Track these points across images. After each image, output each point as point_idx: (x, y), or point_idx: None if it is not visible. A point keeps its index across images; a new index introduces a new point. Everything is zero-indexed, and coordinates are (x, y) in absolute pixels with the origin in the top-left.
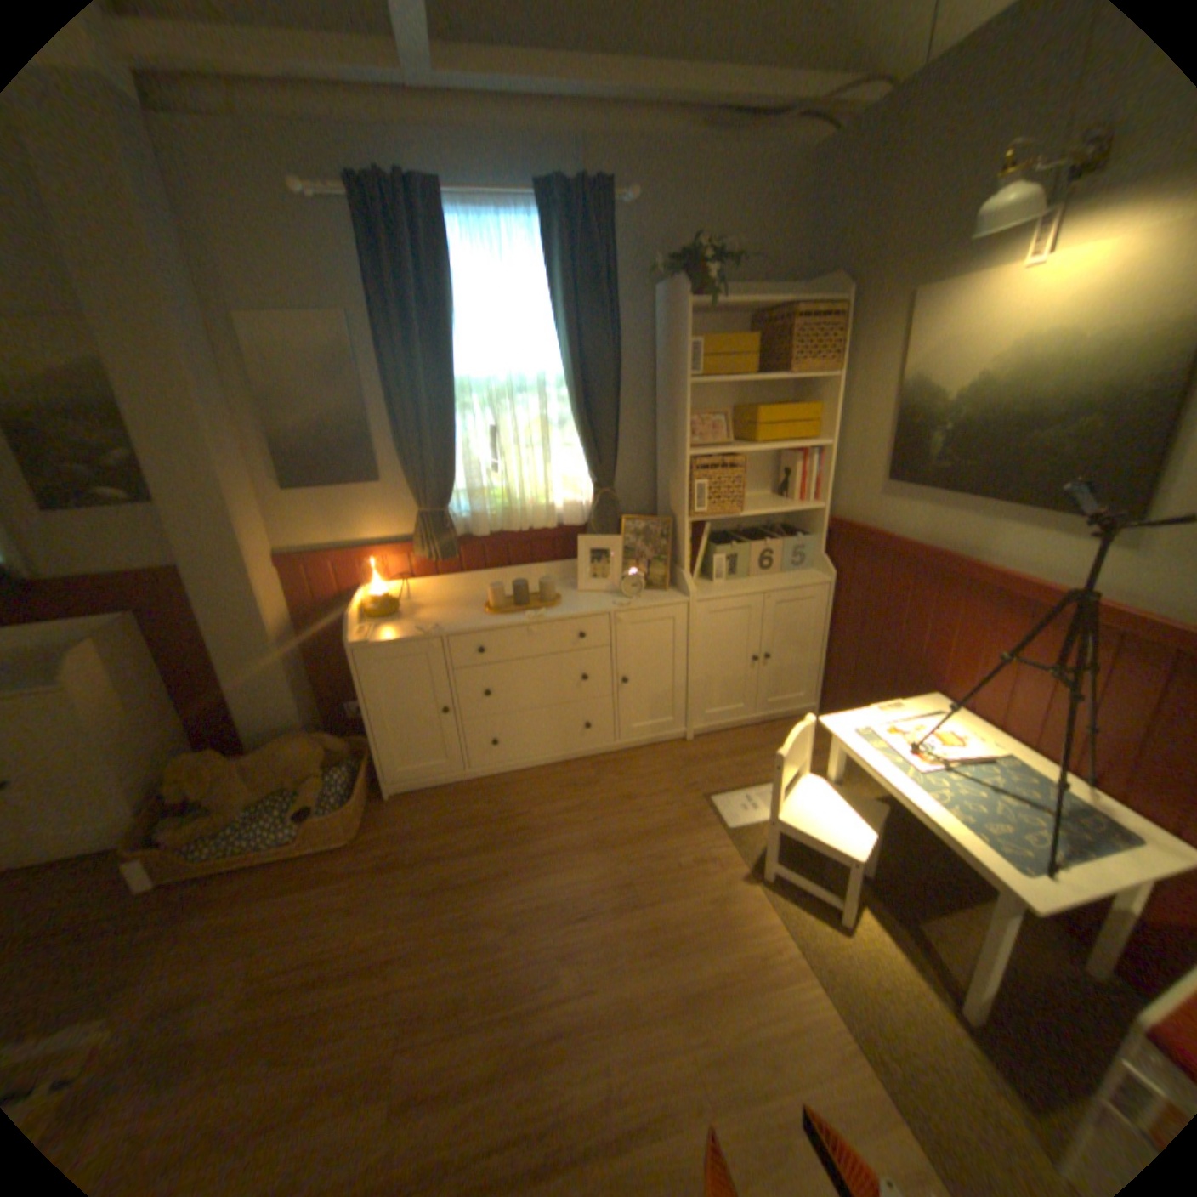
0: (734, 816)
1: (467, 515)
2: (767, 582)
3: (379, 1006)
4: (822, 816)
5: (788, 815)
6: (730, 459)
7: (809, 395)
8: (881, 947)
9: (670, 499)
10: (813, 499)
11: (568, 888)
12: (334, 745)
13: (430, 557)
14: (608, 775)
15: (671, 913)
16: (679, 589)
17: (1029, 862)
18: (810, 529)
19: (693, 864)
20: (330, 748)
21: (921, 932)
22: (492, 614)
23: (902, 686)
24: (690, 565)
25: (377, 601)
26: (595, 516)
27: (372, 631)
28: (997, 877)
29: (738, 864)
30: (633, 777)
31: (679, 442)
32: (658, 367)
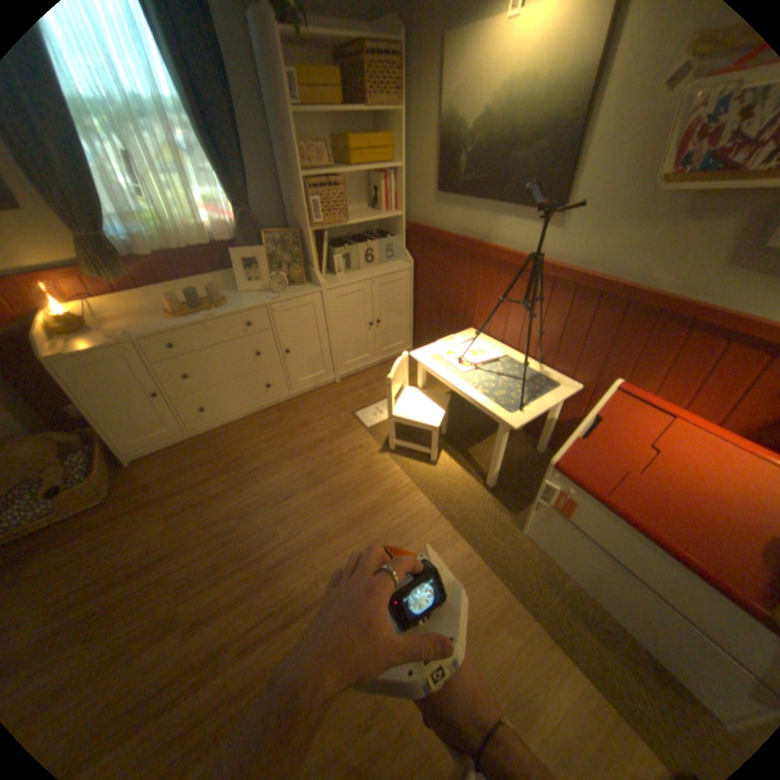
0: (369, 420)
1: (125, 237)
2: (371, 272)
3: (158, 585)
4: (415, 408)
5: (397, 411)
6: (334, 180)
7: (383, 127)
8: (449, 465)
9: (295, 214)
10: (394, 209)
11: (274, 484)
12: (64, 438)
13: (100, 277)
14: (288, 413)
15: (339, 480)
16: (313, 283)
17: (511, 405)
18: (394, 232)
19: (348, 451)
20: (60, 441)
21: (467, 453)
22: (172, 318)
23: (453, 327)
24: (318, 264)
25: (60, 319)
26: (239, 231)
27: (63, 344)
28: (497, 416)
29: (374, 445)
30: (305, 411)
31: (293, 165)
32: (264, 97)
